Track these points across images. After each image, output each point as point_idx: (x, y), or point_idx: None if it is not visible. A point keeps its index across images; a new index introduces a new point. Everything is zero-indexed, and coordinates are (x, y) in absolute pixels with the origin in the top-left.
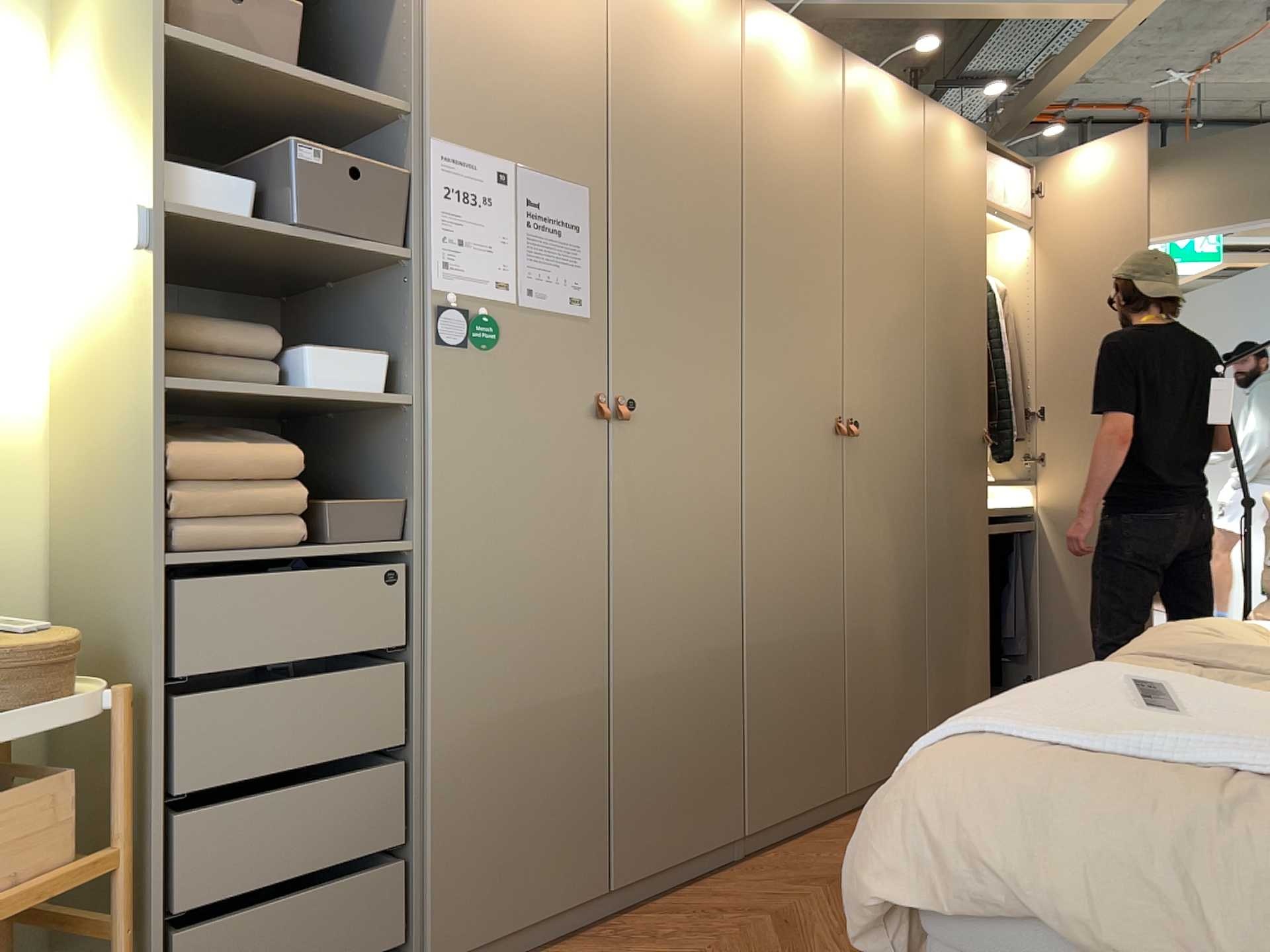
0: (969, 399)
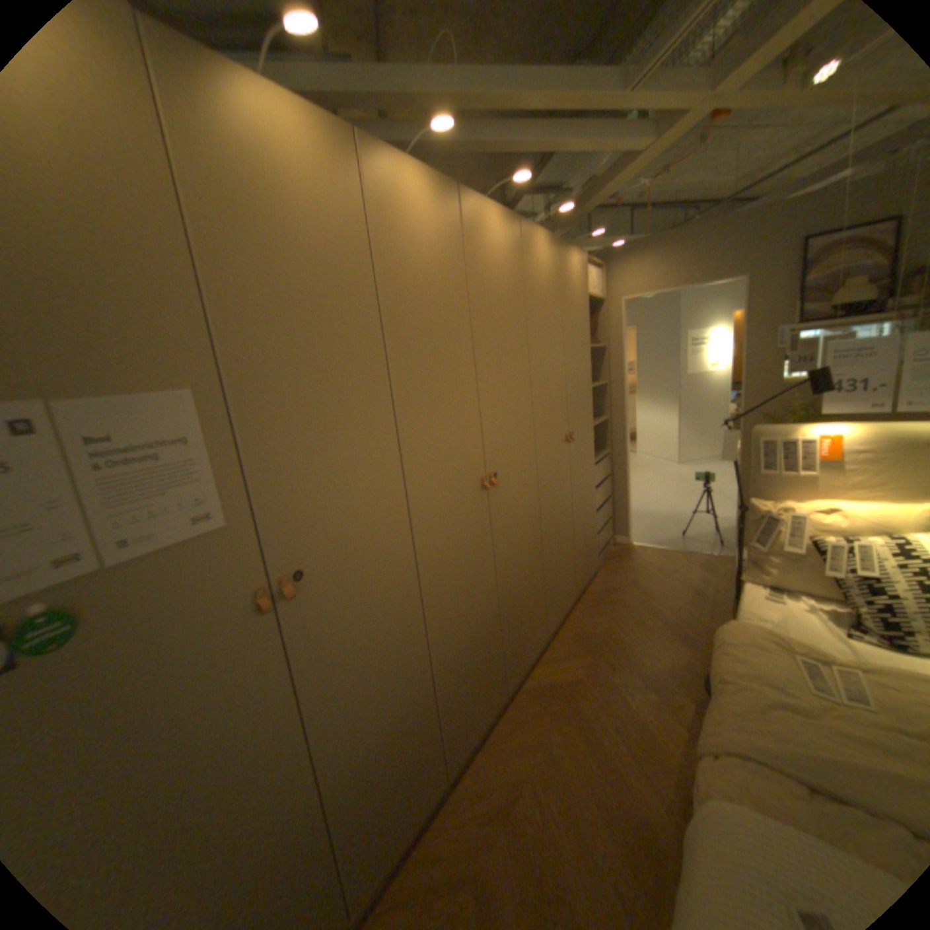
0: (556, 422)
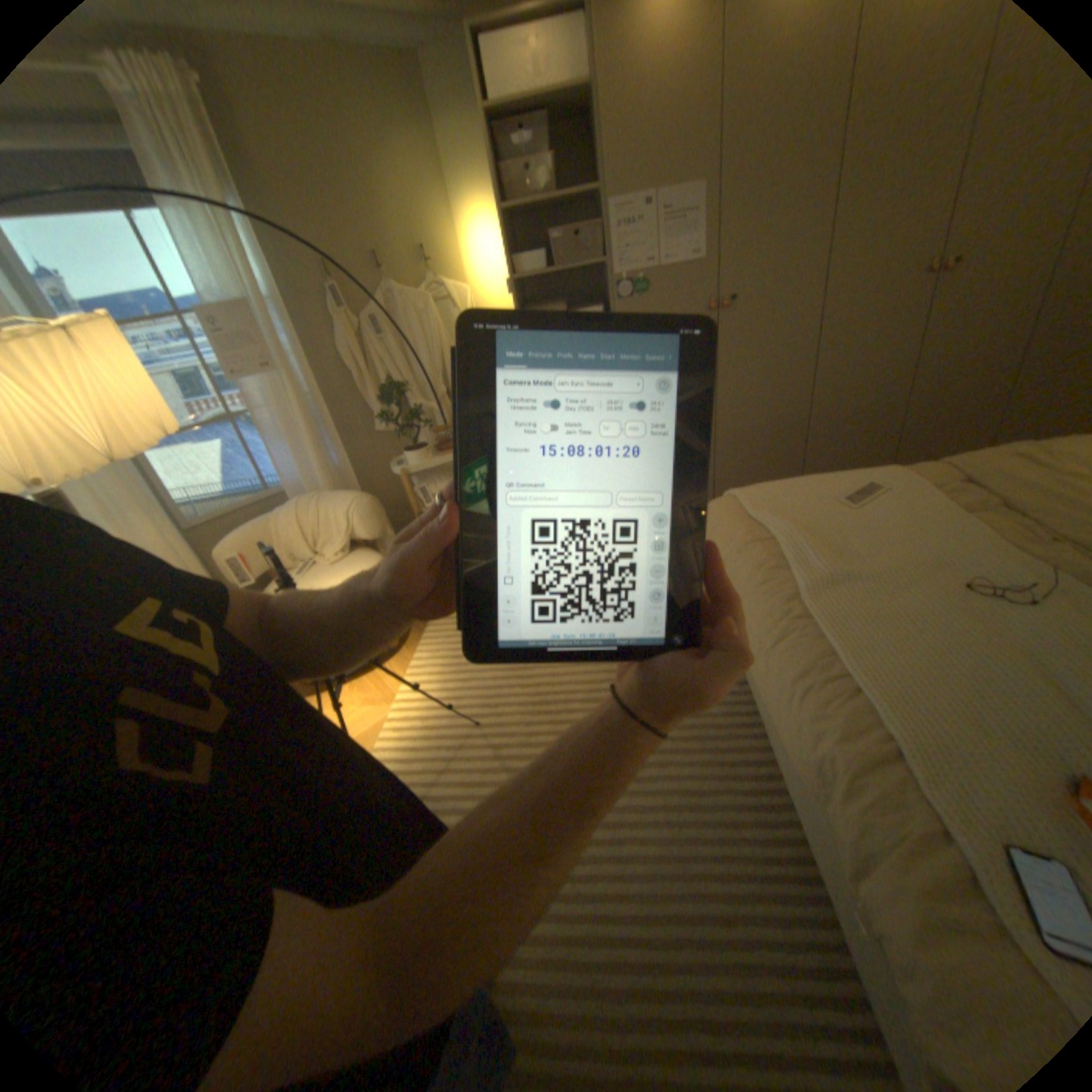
0: None
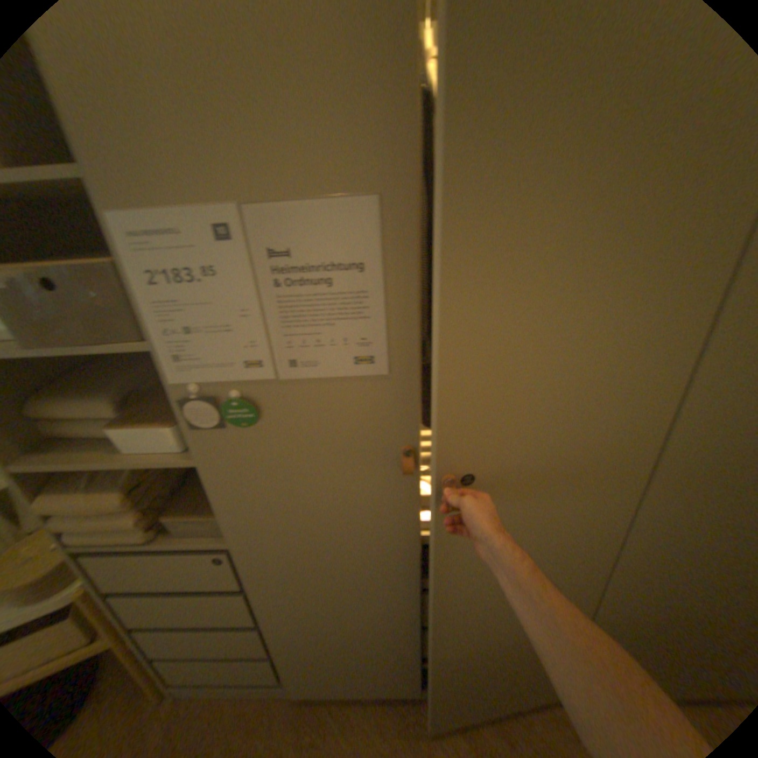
0: None
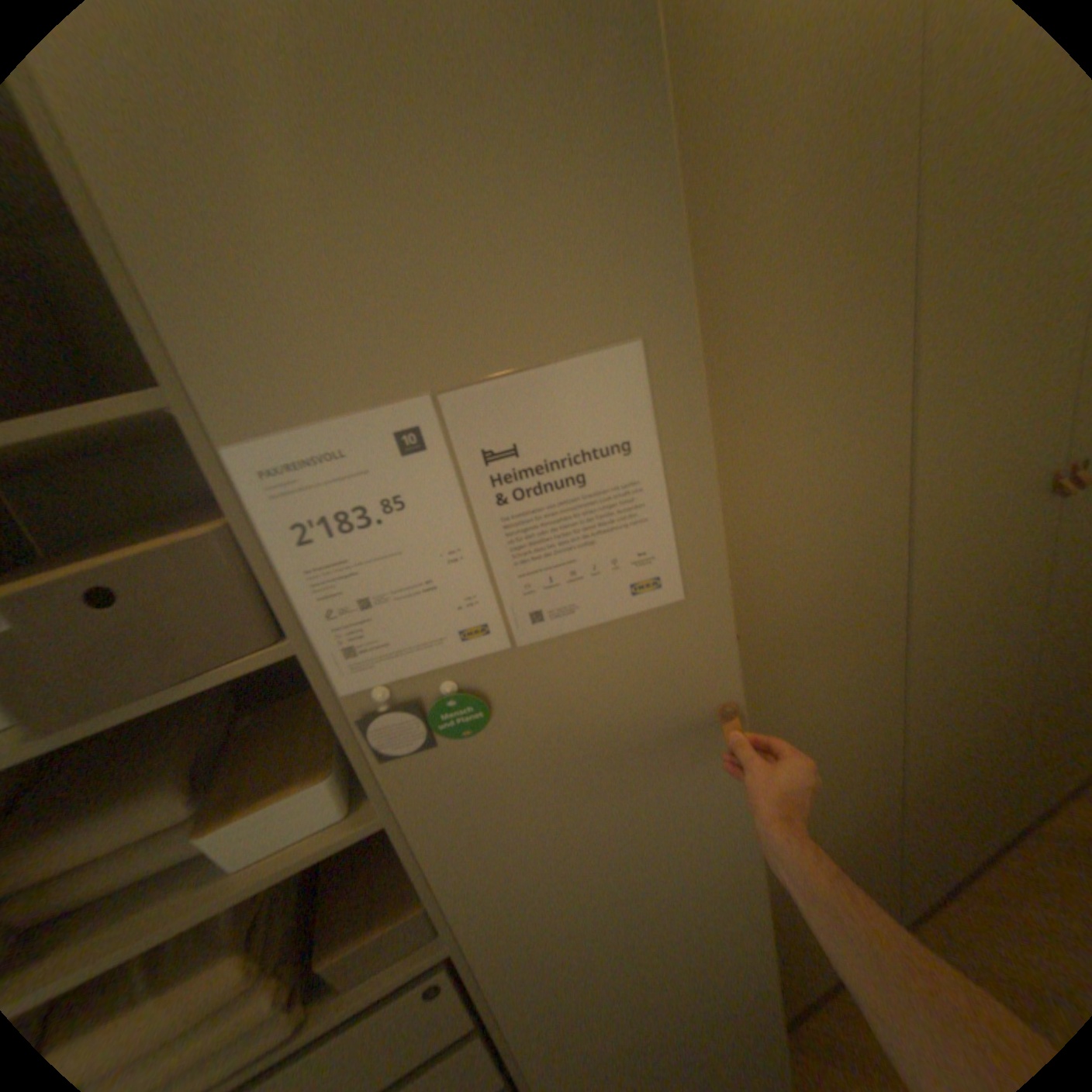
0: None
